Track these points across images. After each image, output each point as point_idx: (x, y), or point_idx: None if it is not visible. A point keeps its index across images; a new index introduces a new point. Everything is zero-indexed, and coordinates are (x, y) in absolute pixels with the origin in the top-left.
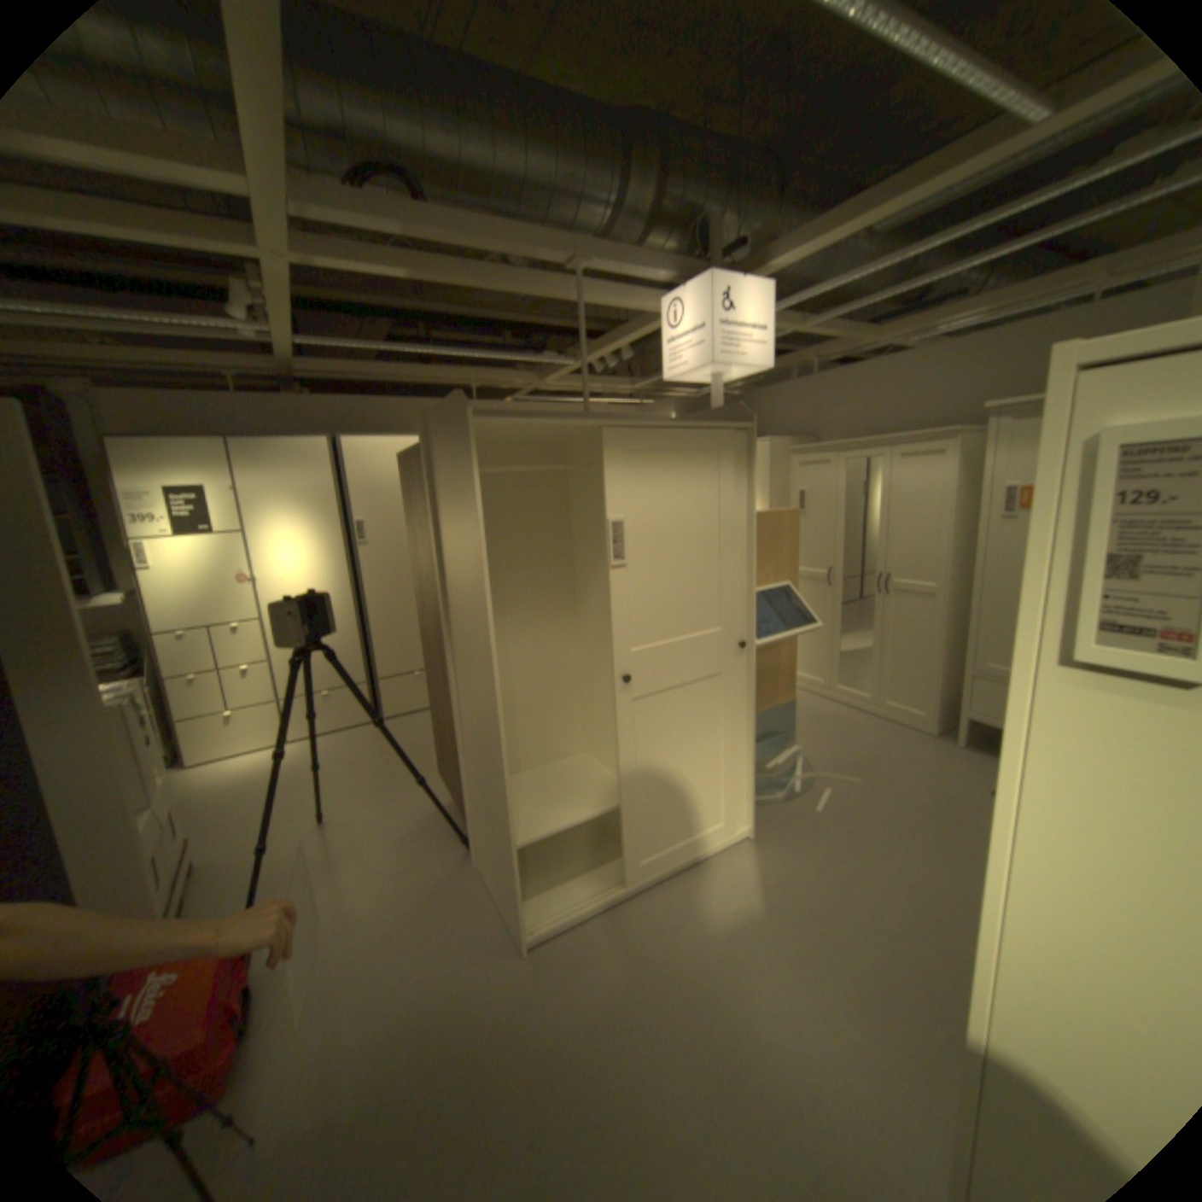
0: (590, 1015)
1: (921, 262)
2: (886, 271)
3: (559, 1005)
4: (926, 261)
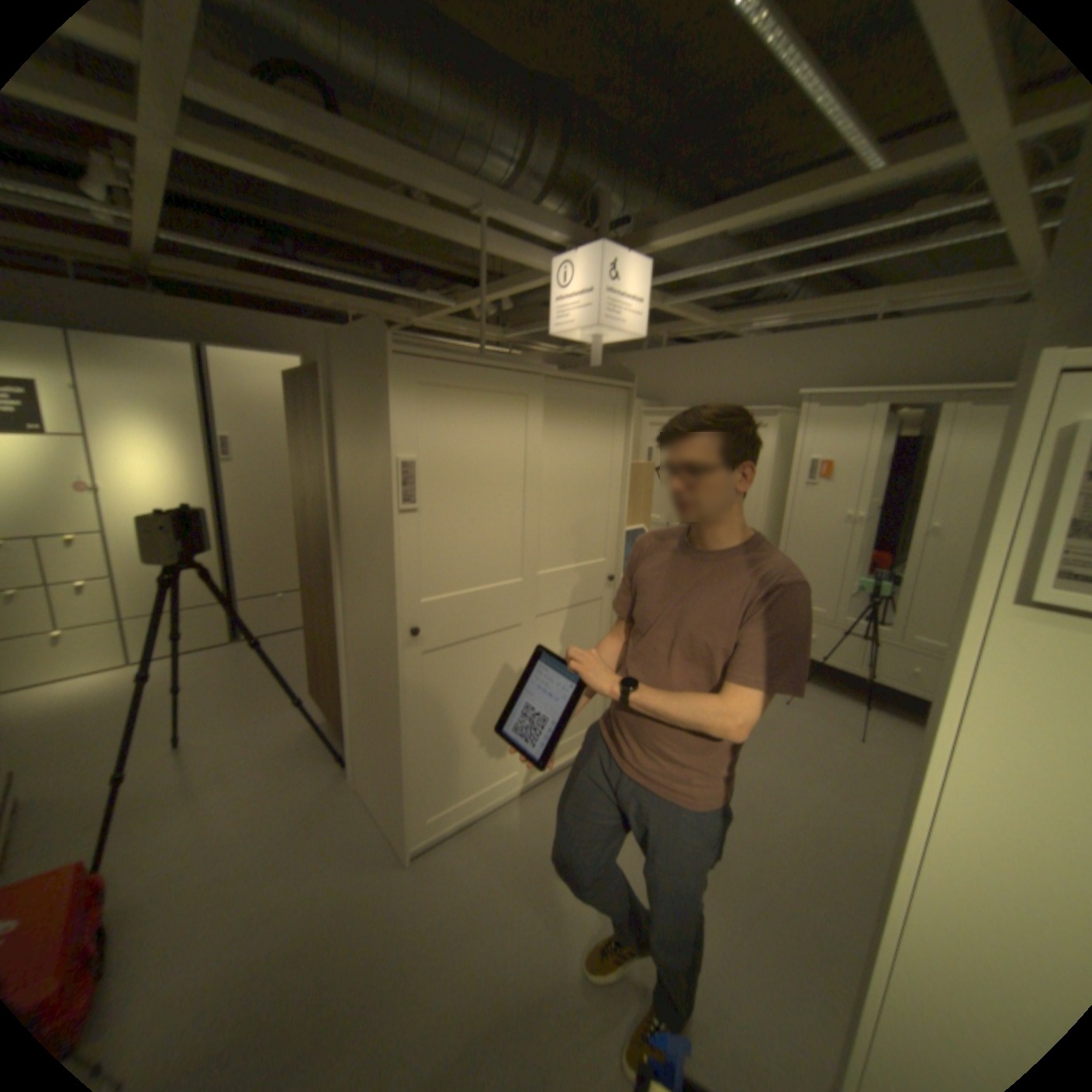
0: (472, 917)
1: (755, 267)
2: (730, 270)
3: (441, 911)
4: (758, 268)
